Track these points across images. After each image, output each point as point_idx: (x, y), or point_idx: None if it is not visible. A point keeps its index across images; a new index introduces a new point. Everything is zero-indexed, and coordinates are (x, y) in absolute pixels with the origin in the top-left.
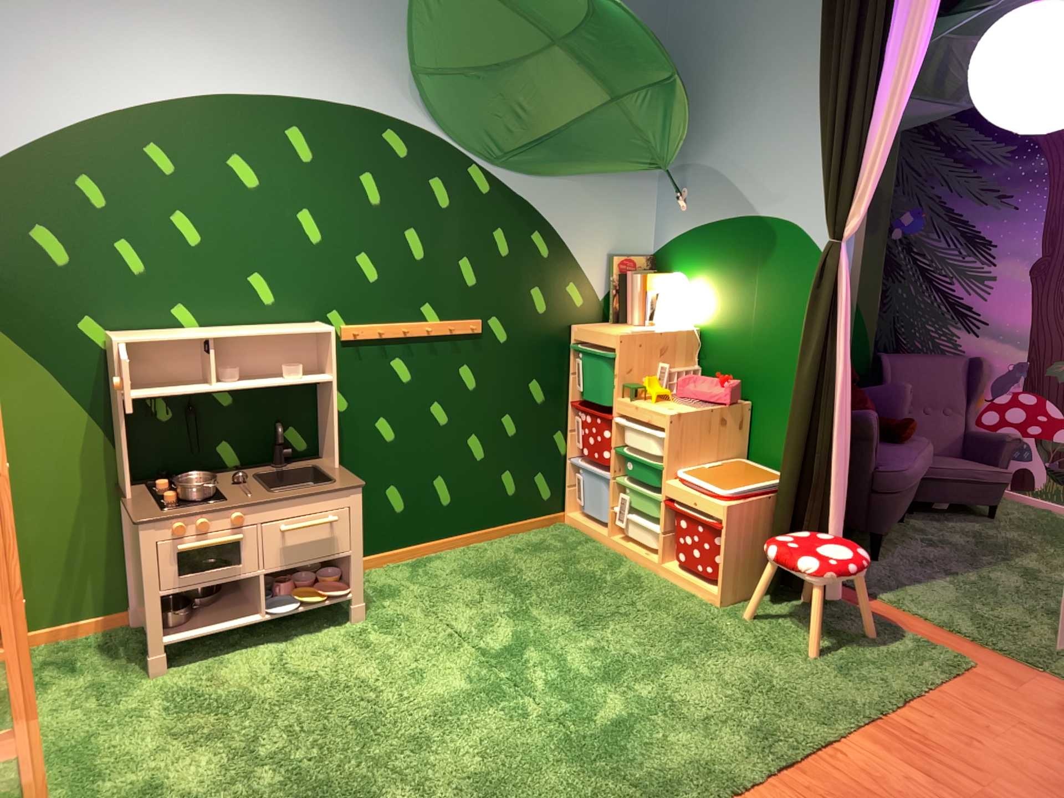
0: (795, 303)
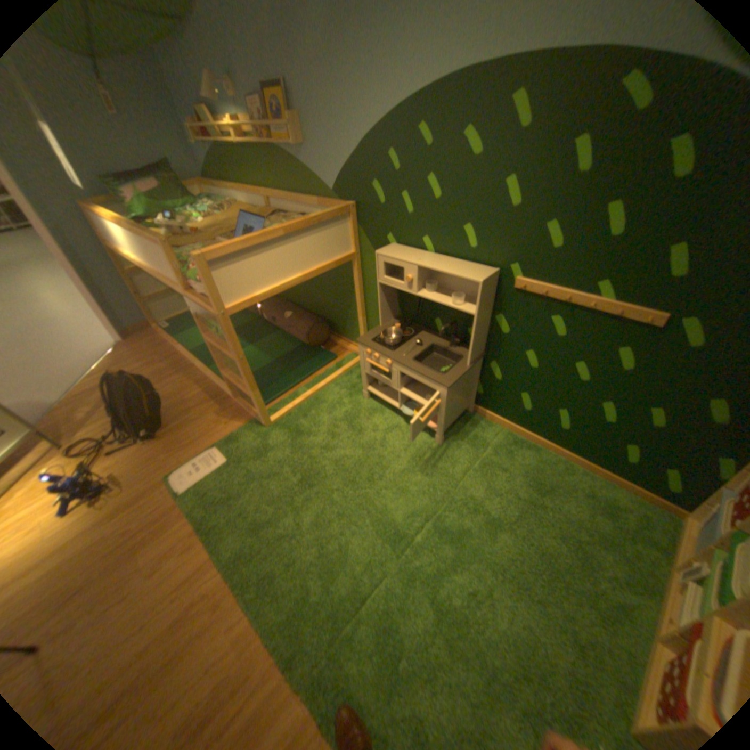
0: None
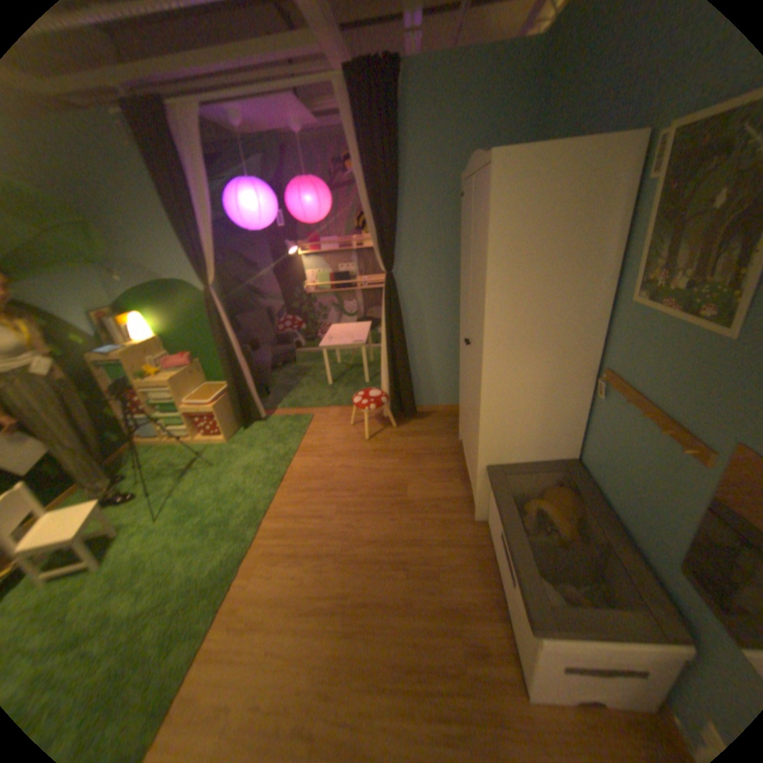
0: (200, 314)
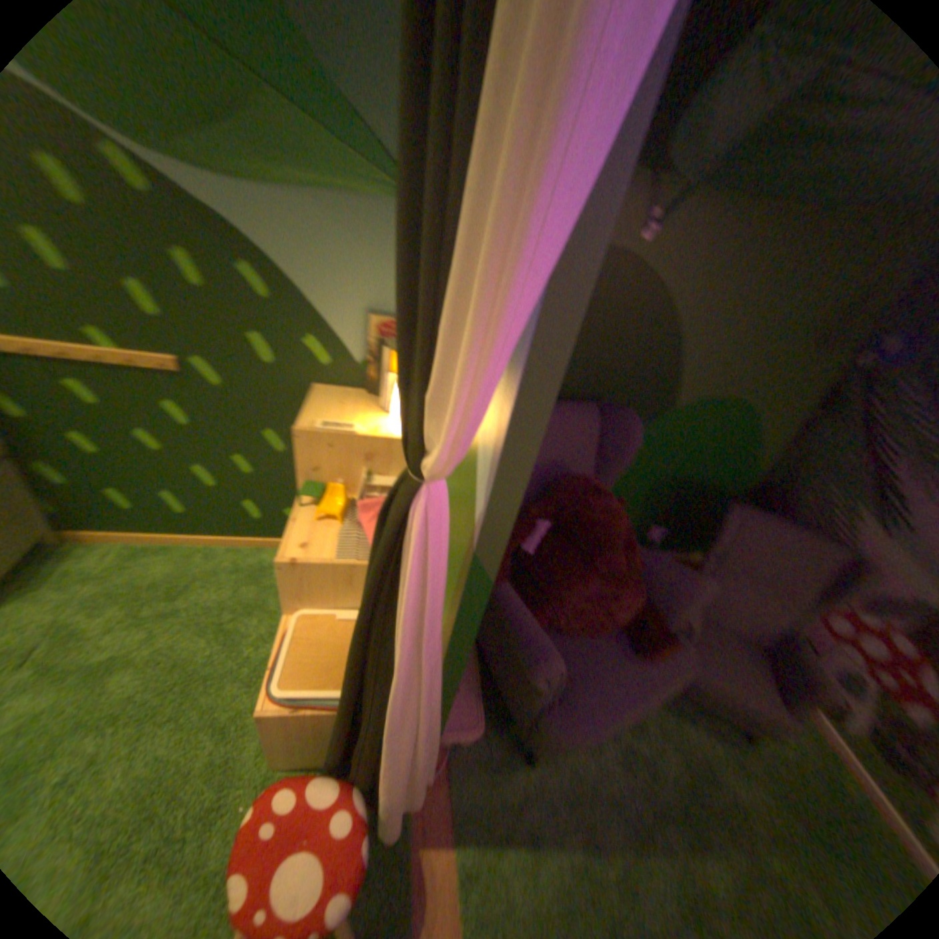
0: (455, 500)
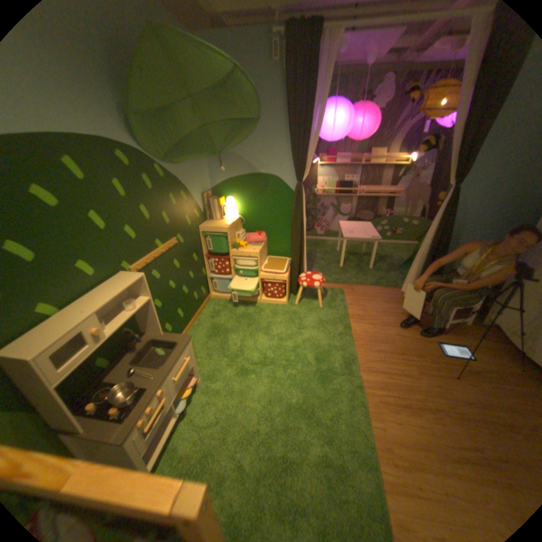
0: (279, 204)
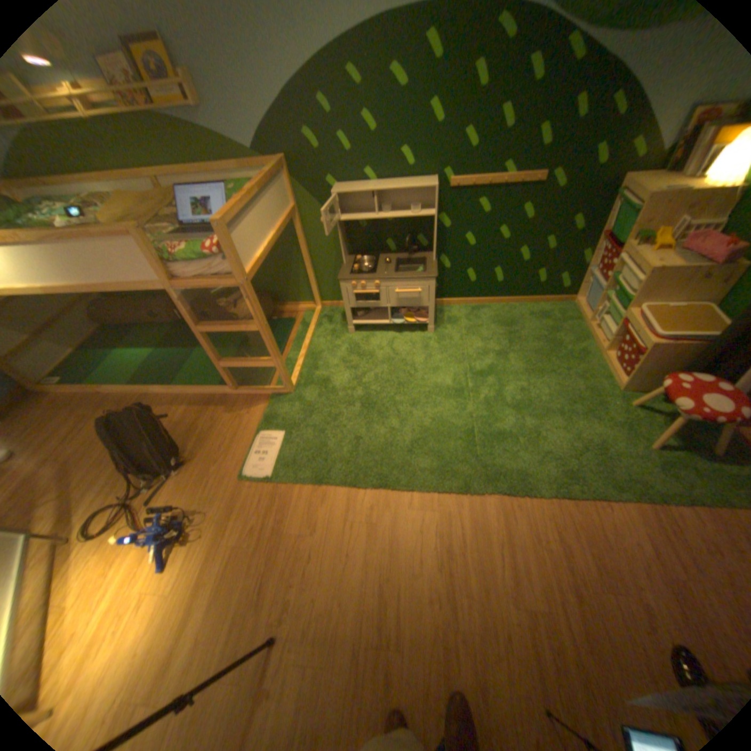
0: None
